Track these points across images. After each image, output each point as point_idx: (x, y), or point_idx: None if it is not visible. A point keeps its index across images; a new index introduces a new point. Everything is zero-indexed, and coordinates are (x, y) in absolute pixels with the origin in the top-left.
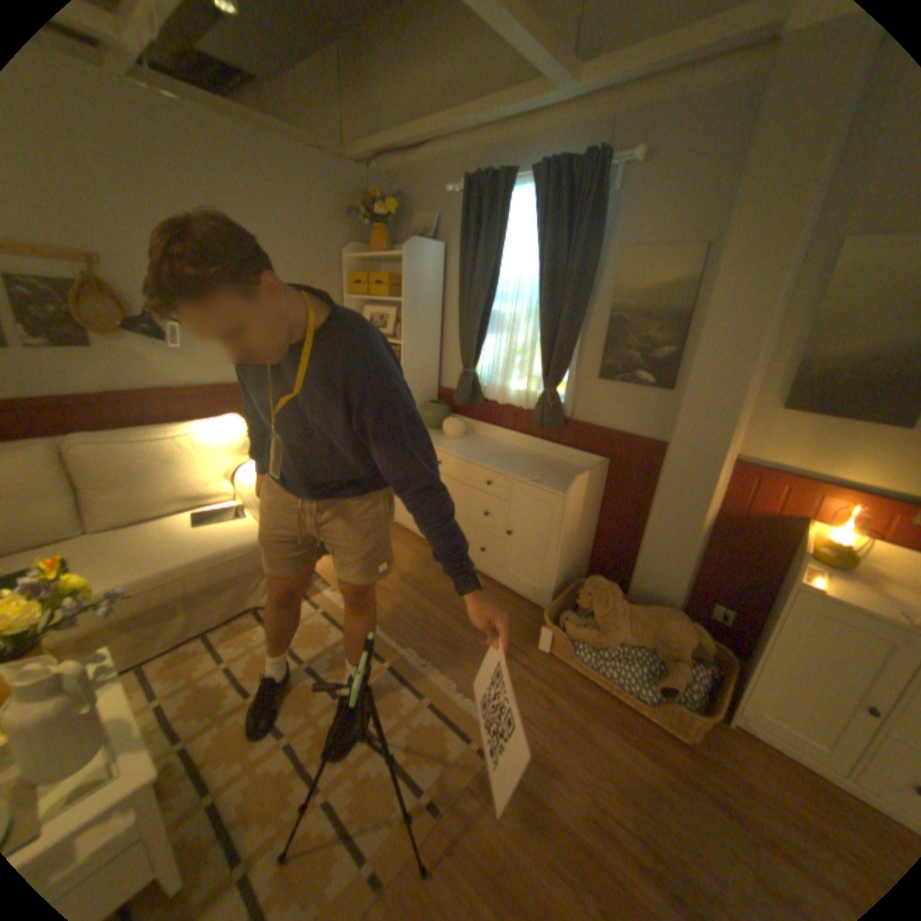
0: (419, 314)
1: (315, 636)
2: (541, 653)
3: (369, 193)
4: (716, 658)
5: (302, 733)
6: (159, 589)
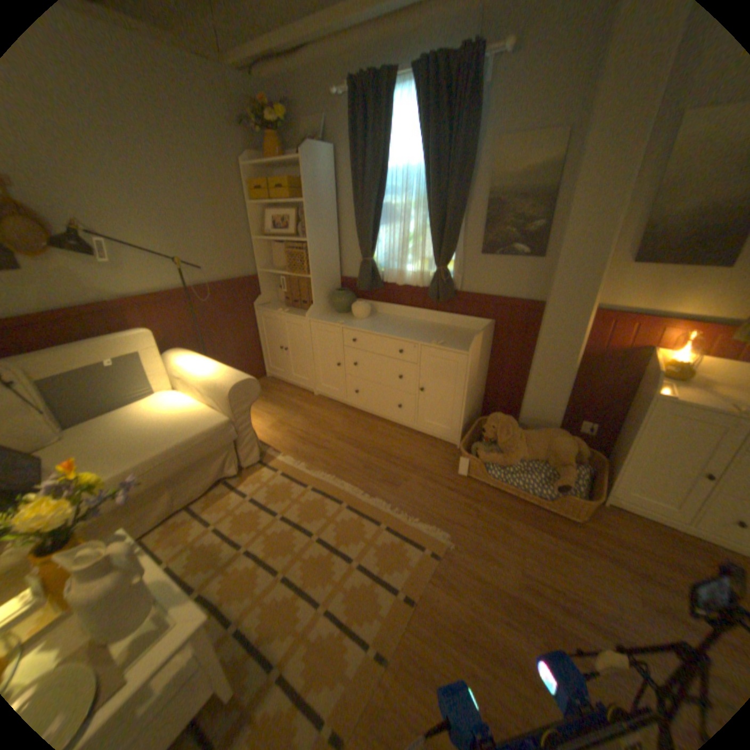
0: (319, 212)
1: (279, 491)
2: (459, 477)
3: (255, 100)
4: (588, 459)
5: (292, 565)
6: (145, 473)
